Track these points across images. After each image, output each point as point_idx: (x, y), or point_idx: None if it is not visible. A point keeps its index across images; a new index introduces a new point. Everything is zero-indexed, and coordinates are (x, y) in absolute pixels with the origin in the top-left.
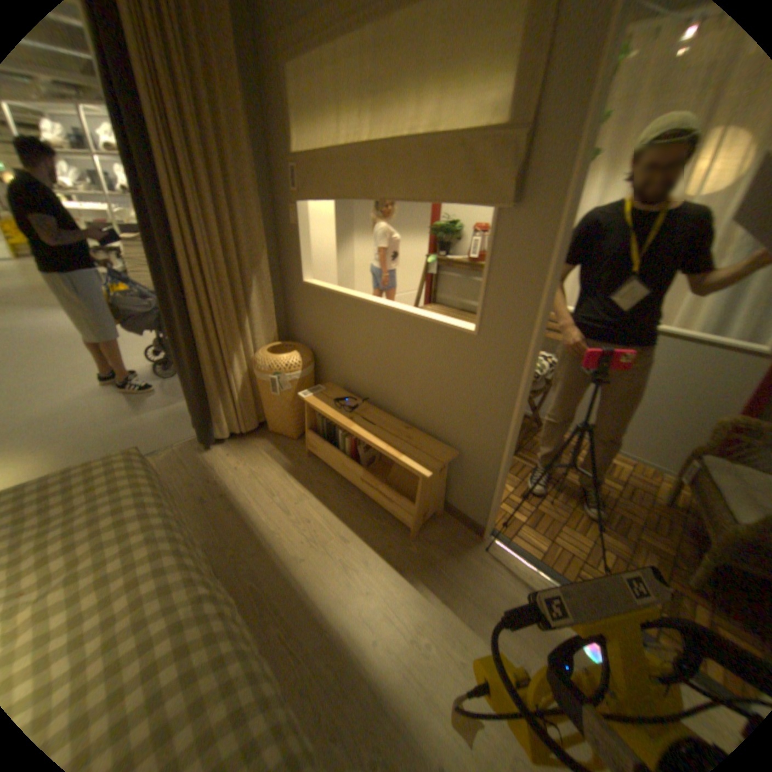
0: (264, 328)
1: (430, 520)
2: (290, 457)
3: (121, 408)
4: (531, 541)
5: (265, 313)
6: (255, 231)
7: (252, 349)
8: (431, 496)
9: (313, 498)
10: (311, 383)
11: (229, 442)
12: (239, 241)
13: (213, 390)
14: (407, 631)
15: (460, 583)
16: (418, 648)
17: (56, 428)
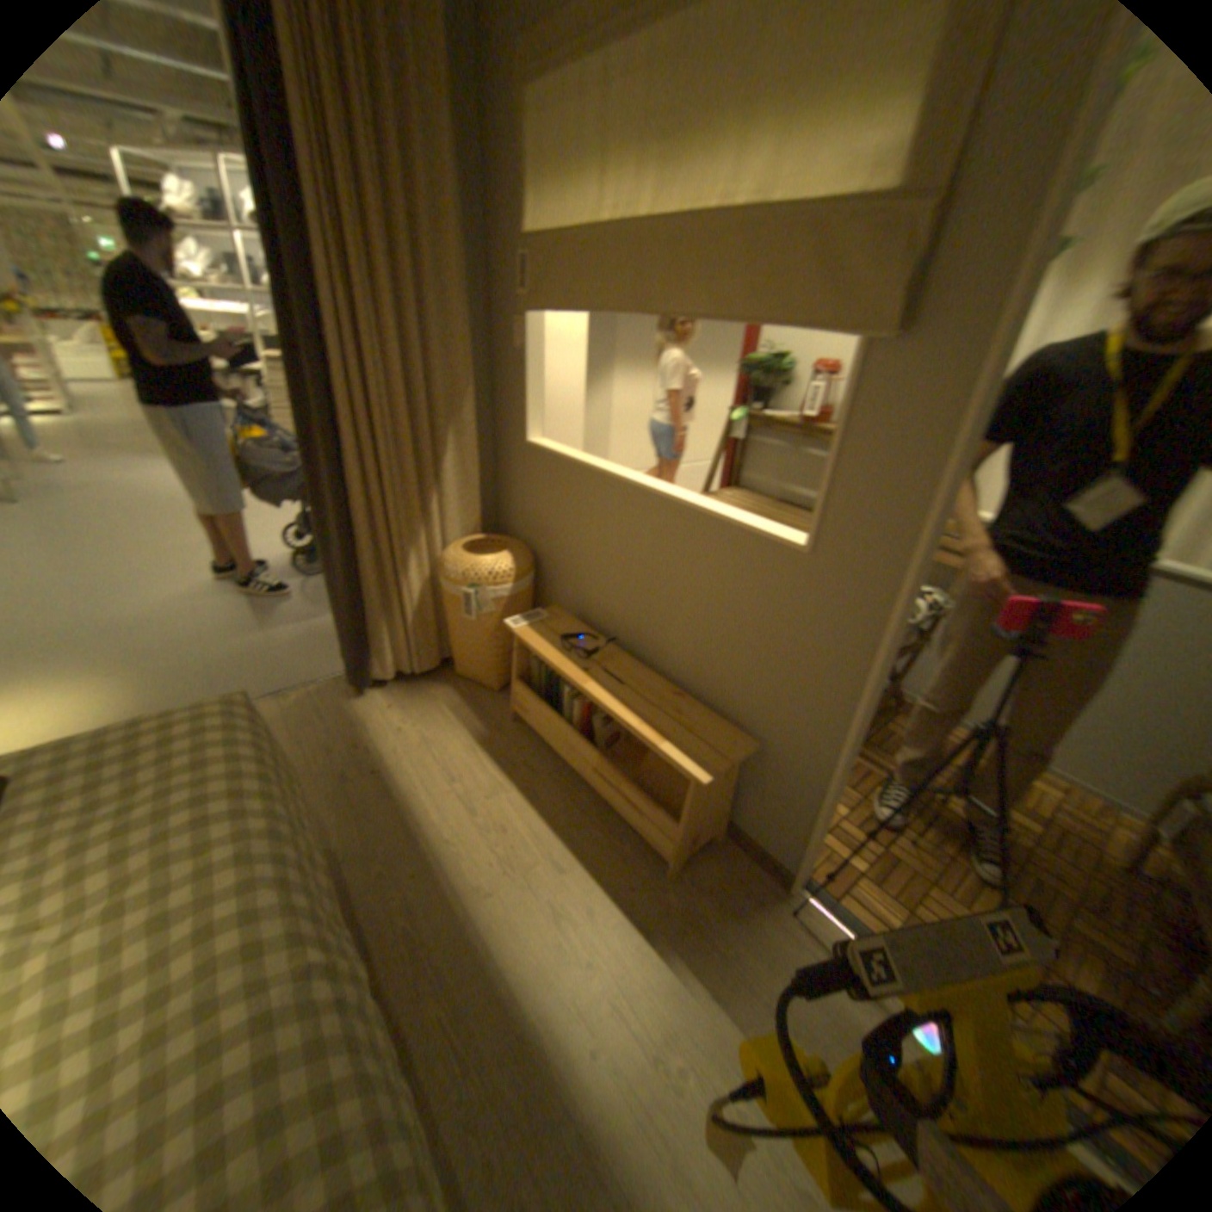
0: (460, 512)
1: (702, 852)
2: (484, 719)
3: (240, 618)
4: (874, 909)
5: (463, 489)
6: (457, 358)
7: (439, 544)
8: (707, 814)
9: (514, 792)
10: (527, 606)
11: (393, 686)
12: (430, 372)
13: (374, 605)
14: (649, 1041)
15: (745, 968)
16: (665, 1075)
17: (143, 642)
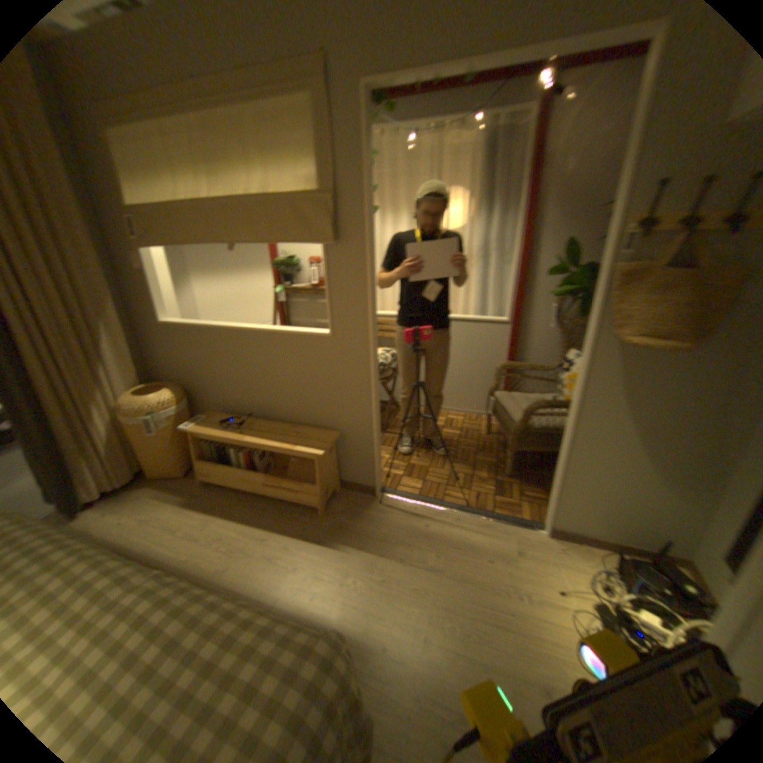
0: (119, 374)
1: (331, 498)
2: (178, 495)
3: None
4: (409, 486)
5: (118, 359)
6: (93, 279)
7: (111, 397)
8: (326, 475)
9: (217, 520)
10: (187, 417)
11: (98, 504)
12: (76, 290)
13: (69, 449)
14: (334, 580)
15: (365, 532)
16: (345, 587)
17: None
